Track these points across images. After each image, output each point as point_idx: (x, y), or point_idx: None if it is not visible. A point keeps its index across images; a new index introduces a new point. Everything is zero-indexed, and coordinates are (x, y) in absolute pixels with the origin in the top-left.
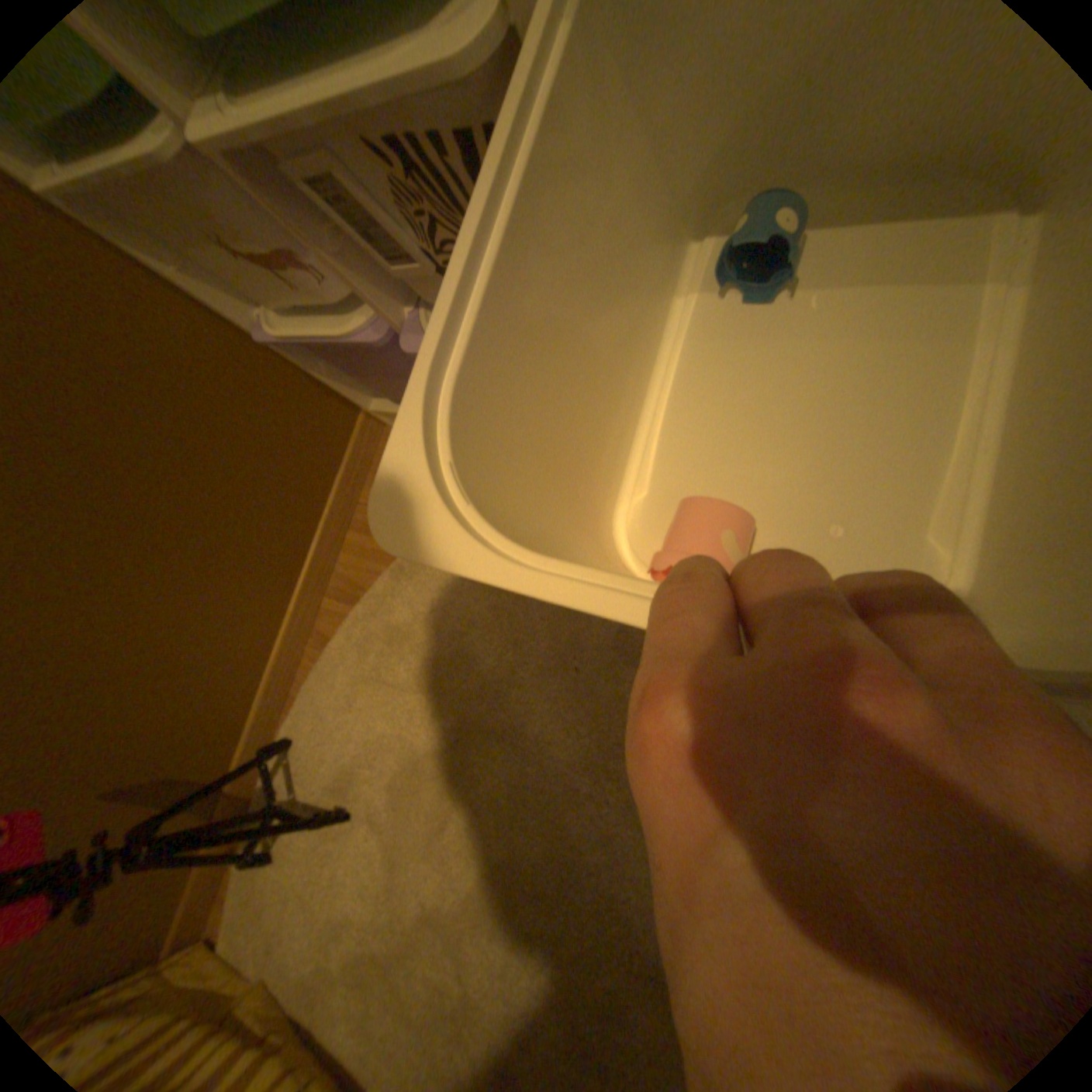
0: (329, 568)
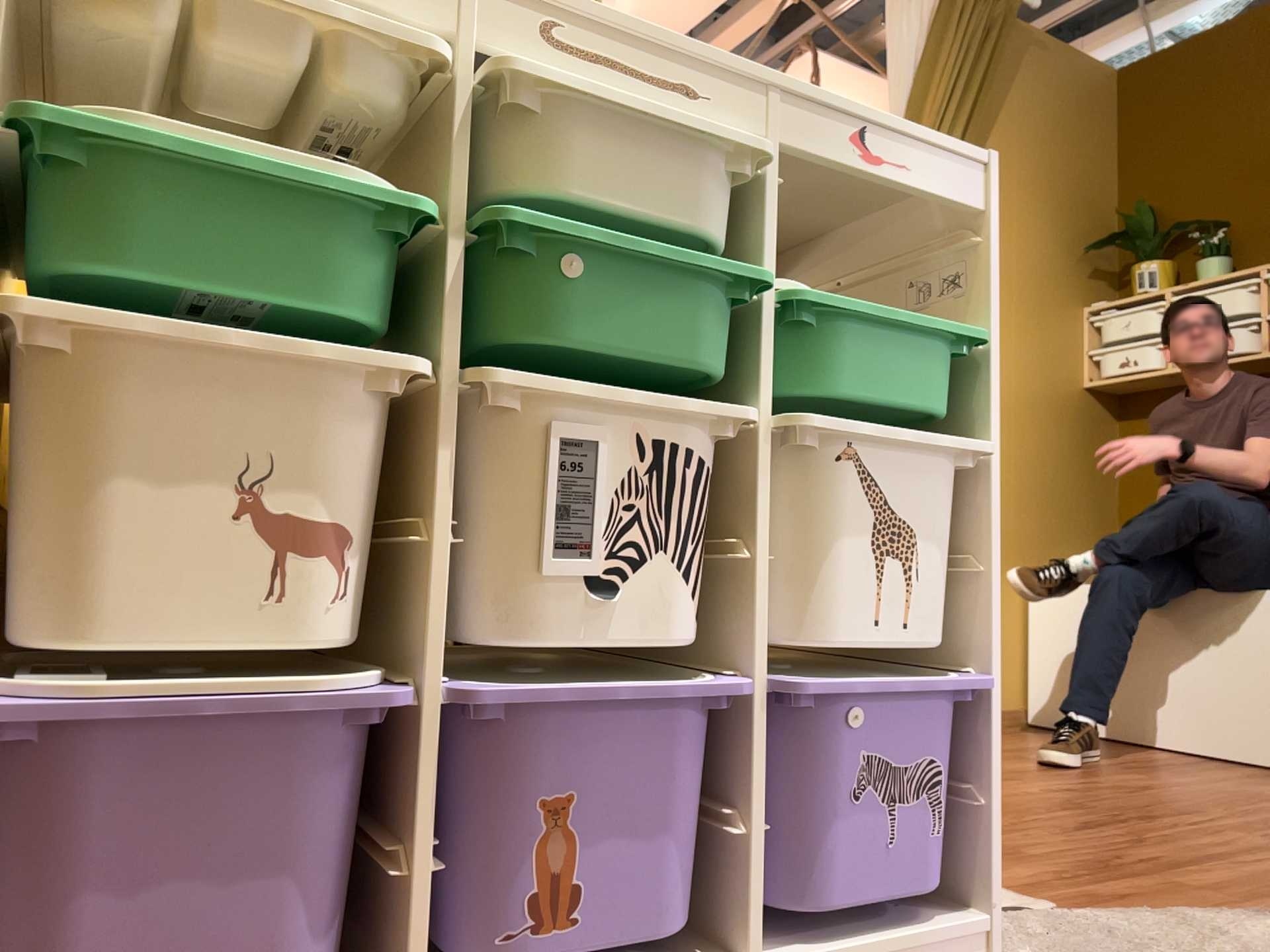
0: None
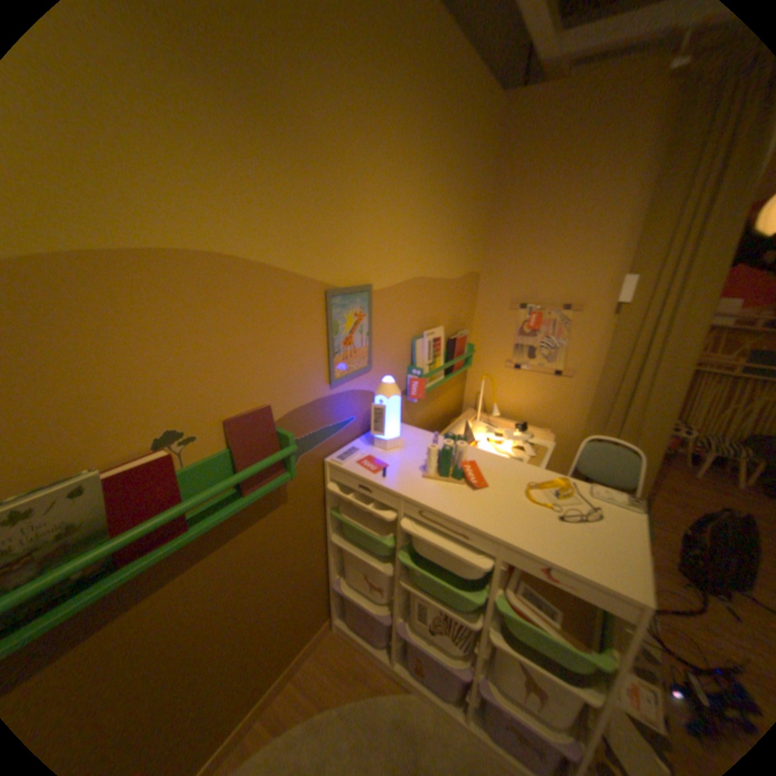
0: (272, 699)
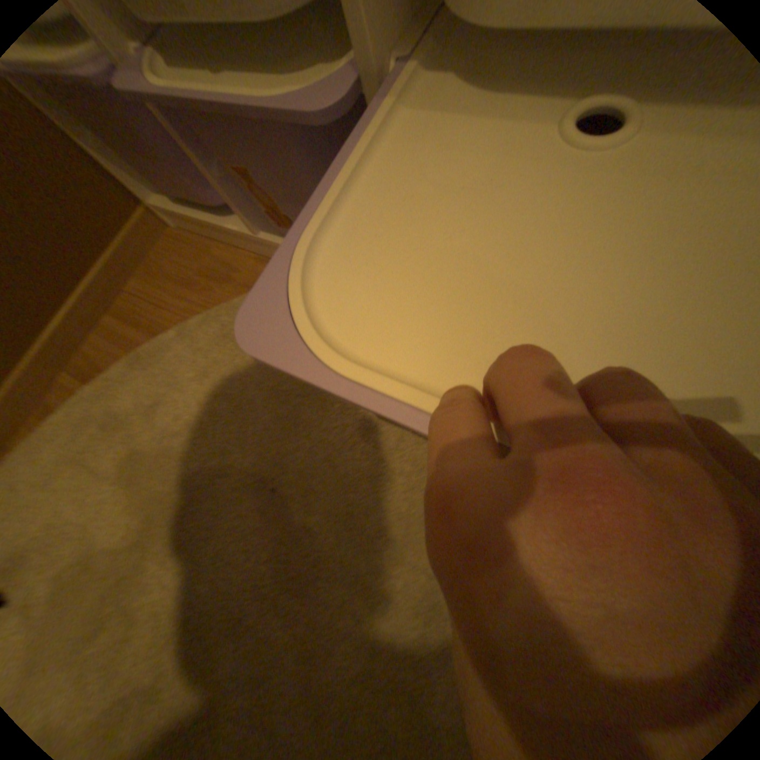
0: (78, 347)
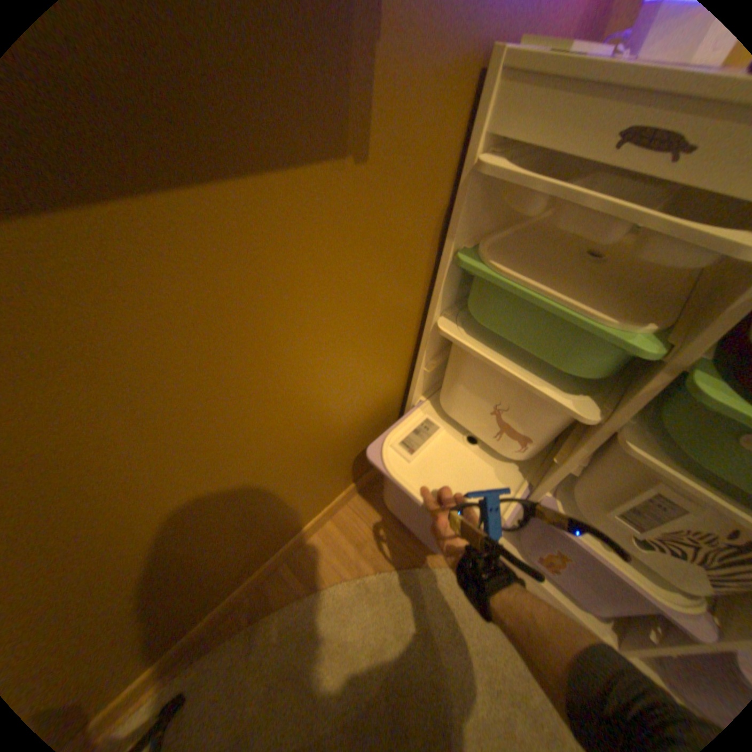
0: (305, 539)
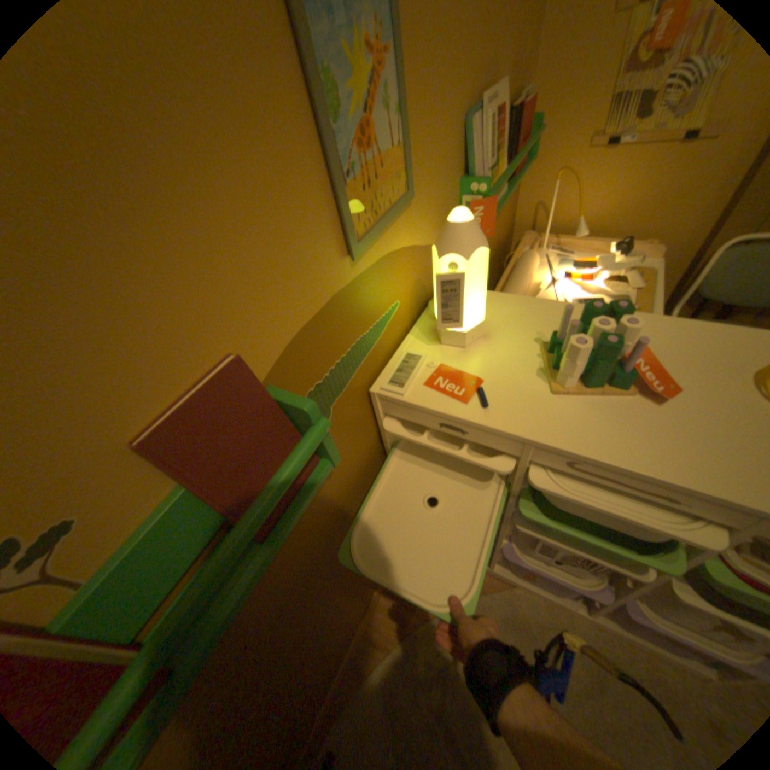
0: (369, 619)
